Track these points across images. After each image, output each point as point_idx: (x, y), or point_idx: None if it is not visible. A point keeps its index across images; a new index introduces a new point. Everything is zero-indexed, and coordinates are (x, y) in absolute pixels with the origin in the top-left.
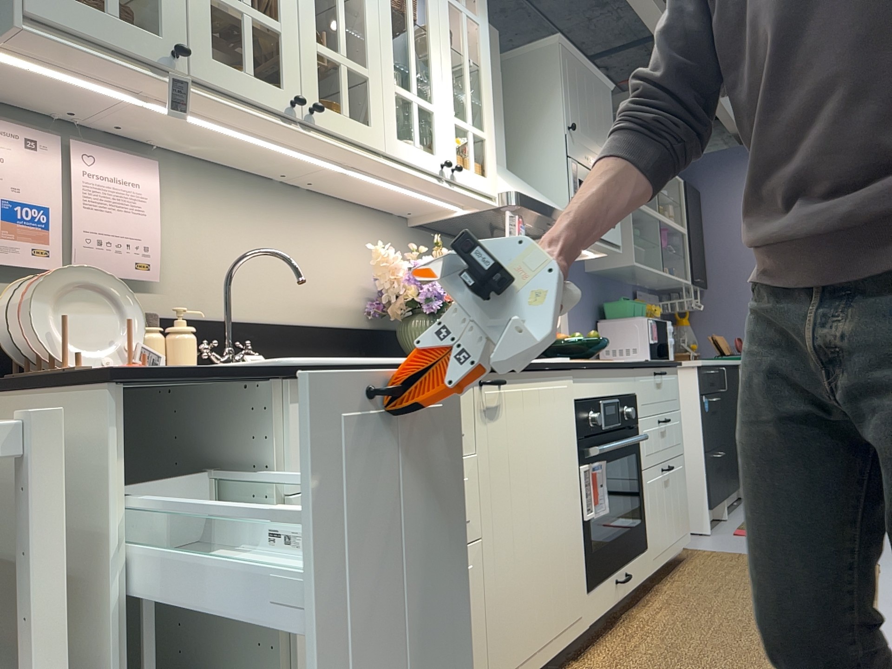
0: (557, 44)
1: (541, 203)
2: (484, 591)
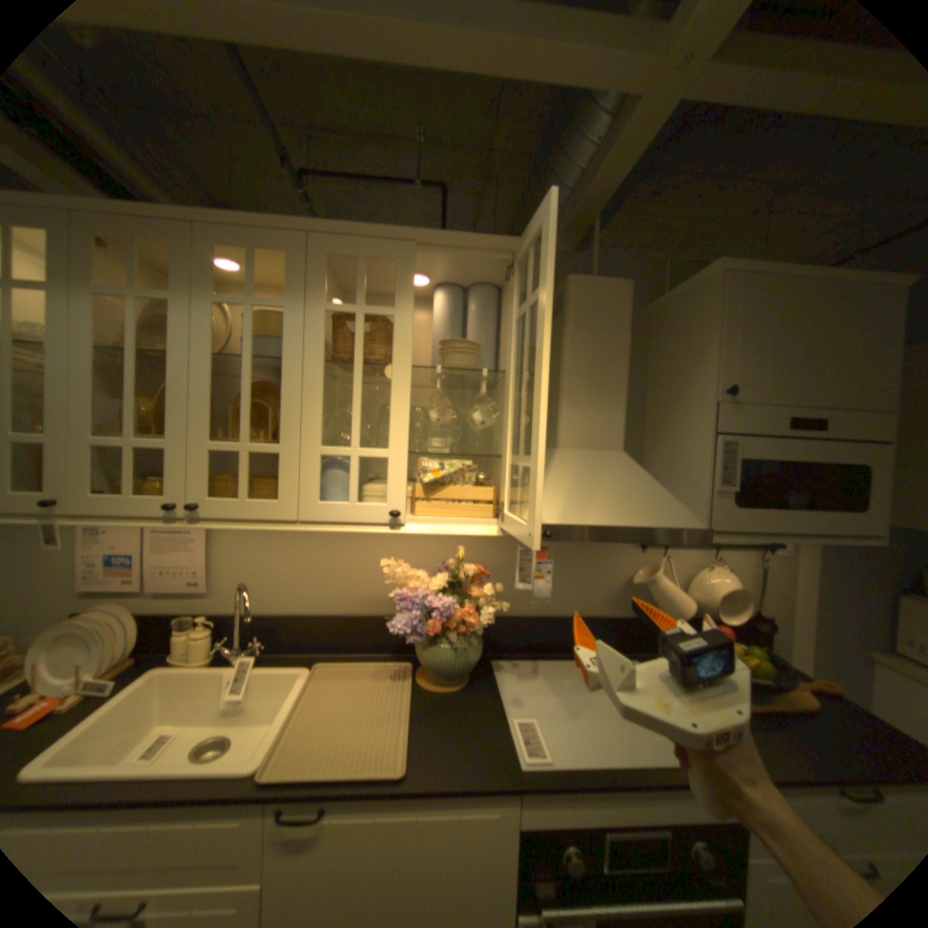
0: (720, 270)
1: (592, 527)
2: None
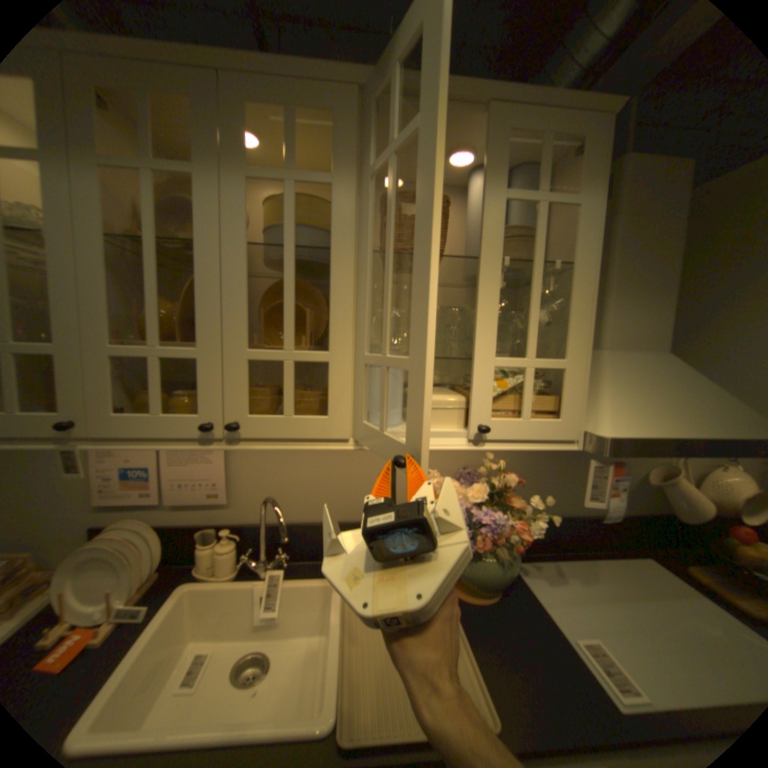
0: None
1: (677, 440)
2: None
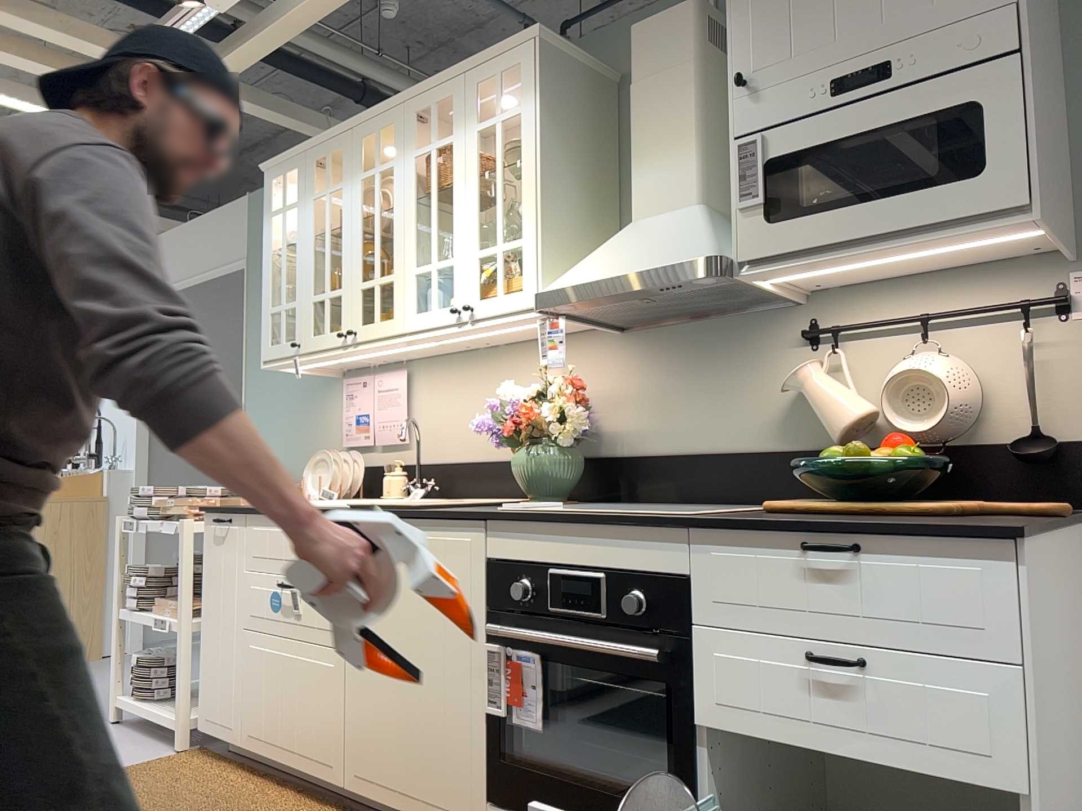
0: None
1: (588, 283)
2: (343, 692)
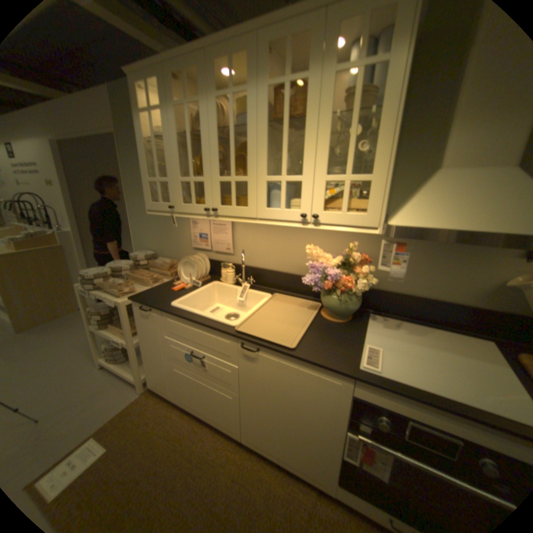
0: None
1: (448, 229)
2: (239, 410)
